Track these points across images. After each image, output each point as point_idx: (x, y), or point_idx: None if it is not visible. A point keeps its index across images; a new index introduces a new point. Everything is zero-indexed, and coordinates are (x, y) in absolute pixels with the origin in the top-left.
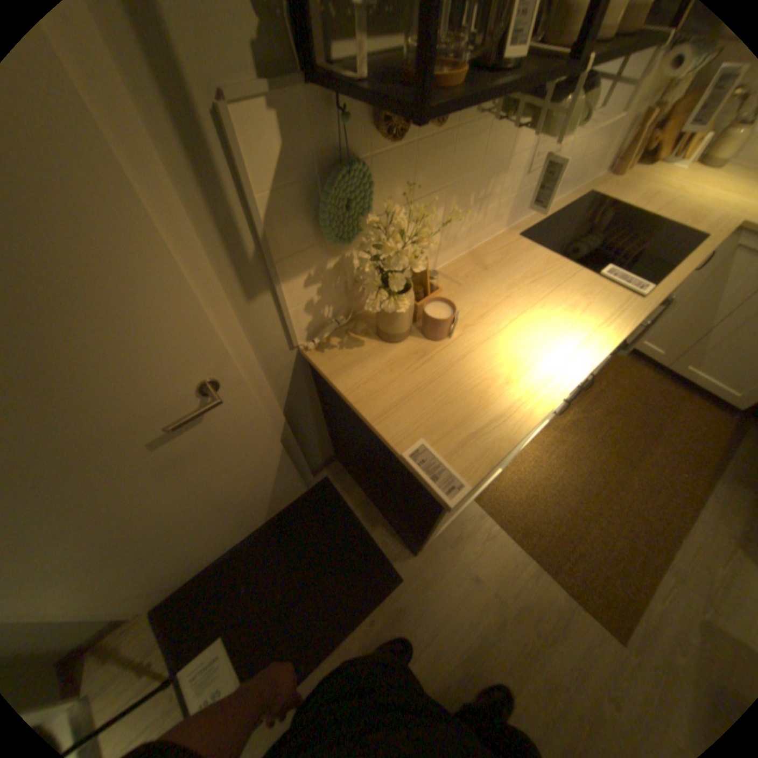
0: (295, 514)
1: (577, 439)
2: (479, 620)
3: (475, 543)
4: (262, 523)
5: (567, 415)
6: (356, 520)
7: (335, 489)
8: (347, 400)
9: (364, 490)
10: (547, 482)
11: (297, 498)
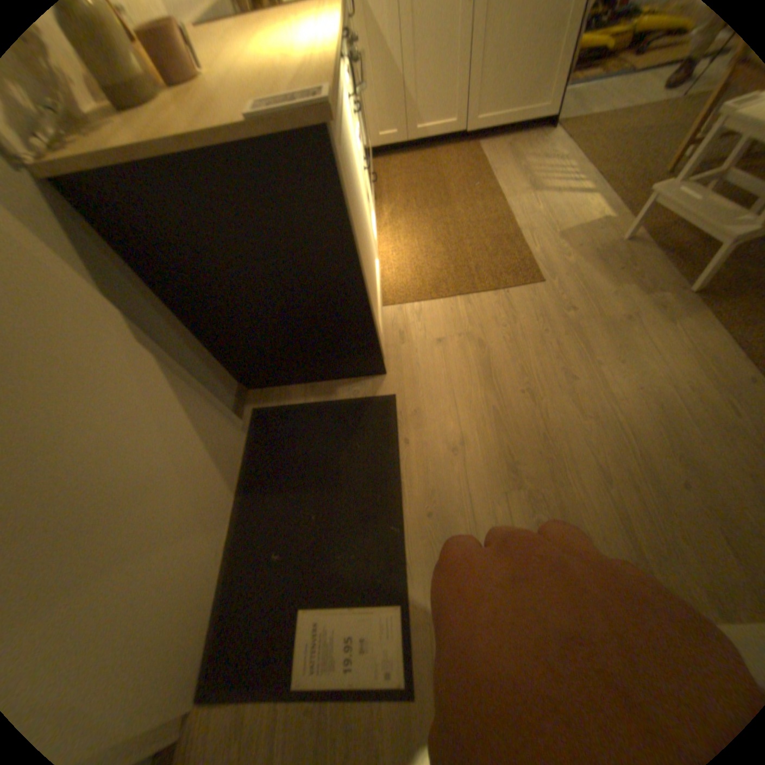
0: (254, 459)
1: (403, 218)
2: (465, 356)
3: (412, 323)
4: (229, 497)
5: (382, 213)
6: (314, 404)
7: (270, 407)
8: (143, 159)
9: (295, 380)
10: (413, 252)
11: (241, 449)
